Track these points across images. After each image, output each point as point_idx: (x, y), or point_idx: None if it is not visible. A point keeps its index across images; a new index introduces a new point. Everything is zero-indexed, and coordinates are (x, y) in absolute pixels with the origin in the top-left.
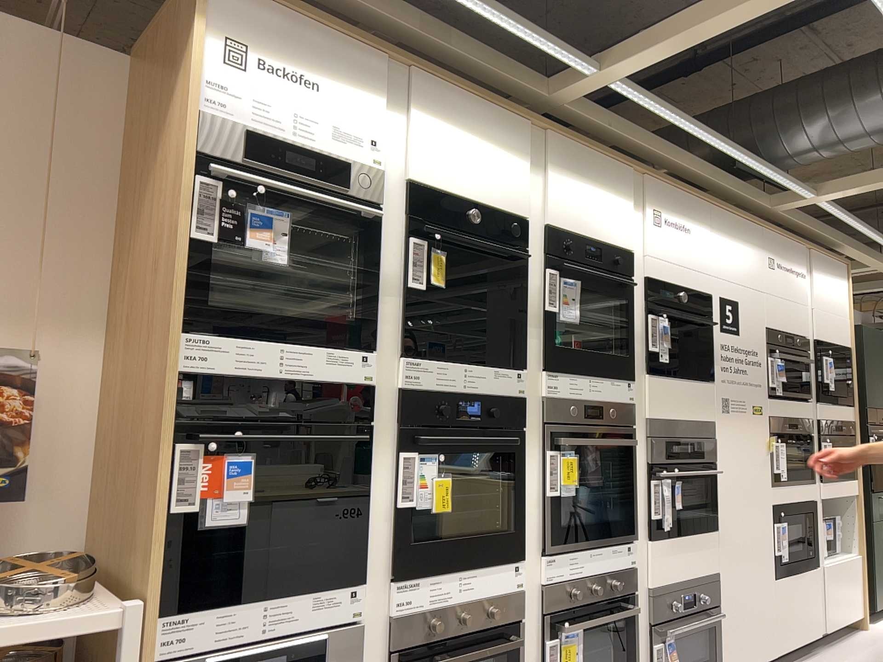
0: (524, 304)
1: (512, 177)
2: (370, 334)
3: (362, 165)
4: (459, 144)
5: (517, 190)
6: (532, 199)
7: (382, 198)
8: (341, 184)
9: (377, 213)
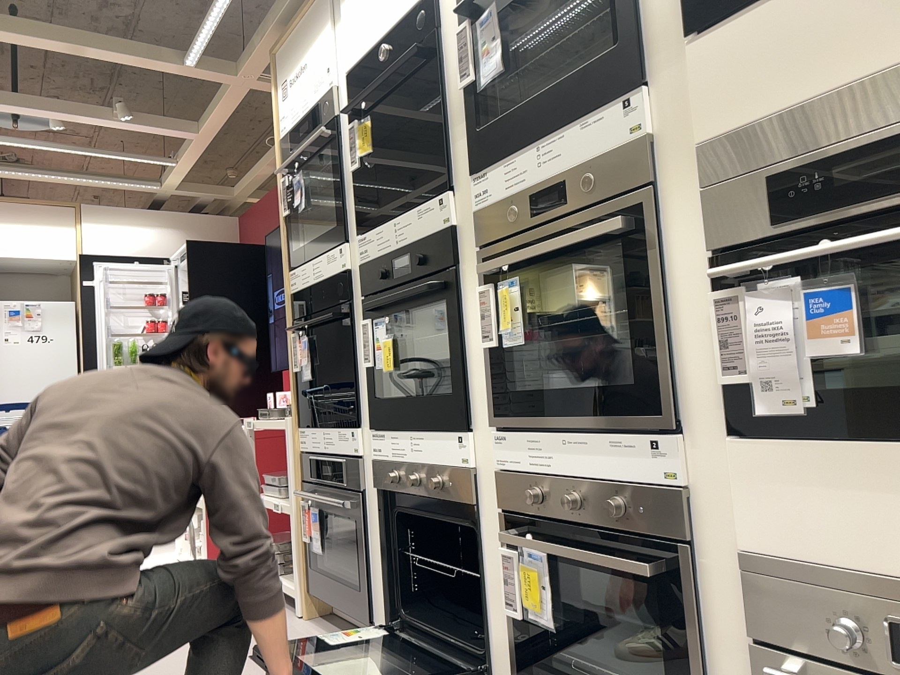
0: (448, 99)
1: None
2: (340, 229)
3: (322, 94)
4: None
5: None
6: None
7: (331, 110)
8: (315, 124)
9: (333, 125)
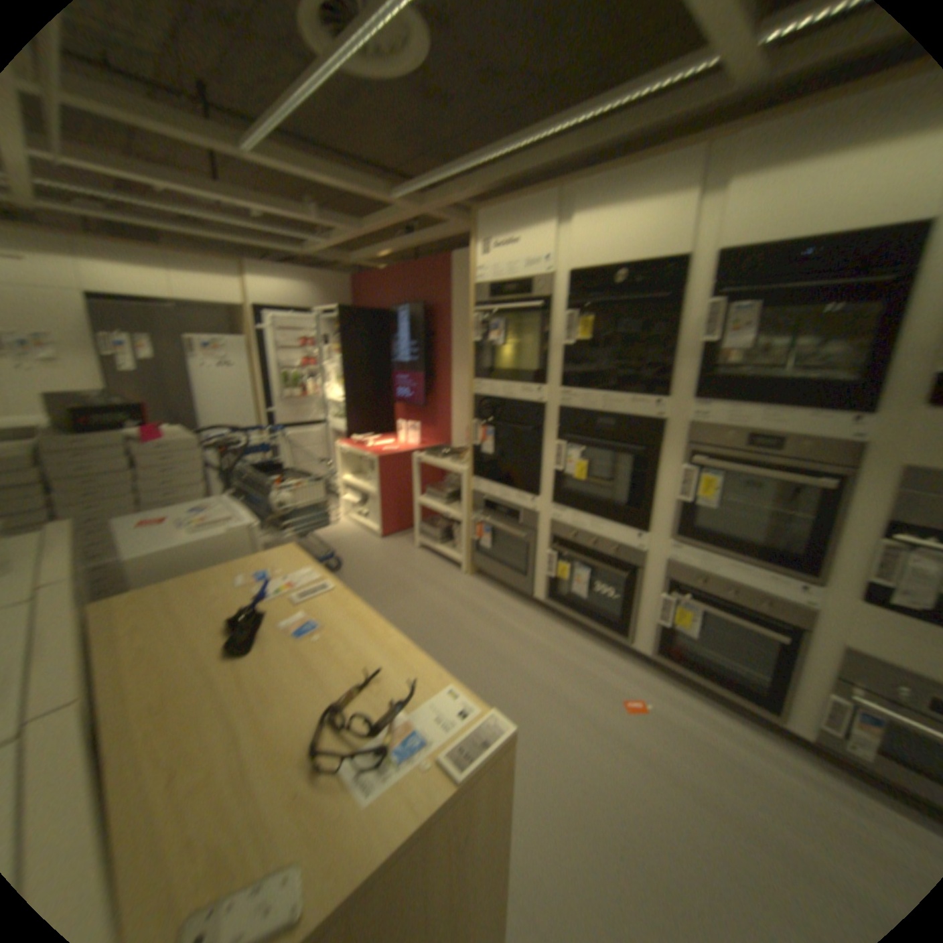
0: (679, 340)
1: (669, 217)
2: (538, 378)
3: (534, 276)
4: (608, 218)
5: (676, 229)
6: (706, 225)
7: (544, 293)
8: (521, 294)
9: (543, 304)
